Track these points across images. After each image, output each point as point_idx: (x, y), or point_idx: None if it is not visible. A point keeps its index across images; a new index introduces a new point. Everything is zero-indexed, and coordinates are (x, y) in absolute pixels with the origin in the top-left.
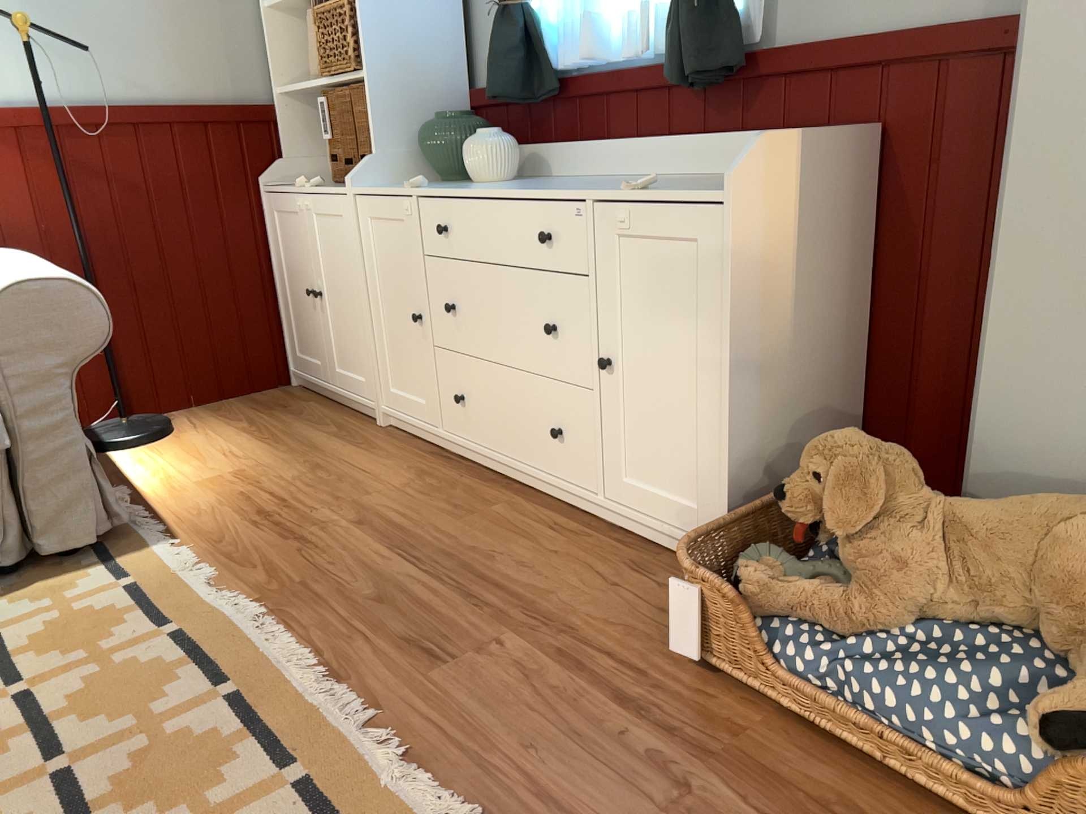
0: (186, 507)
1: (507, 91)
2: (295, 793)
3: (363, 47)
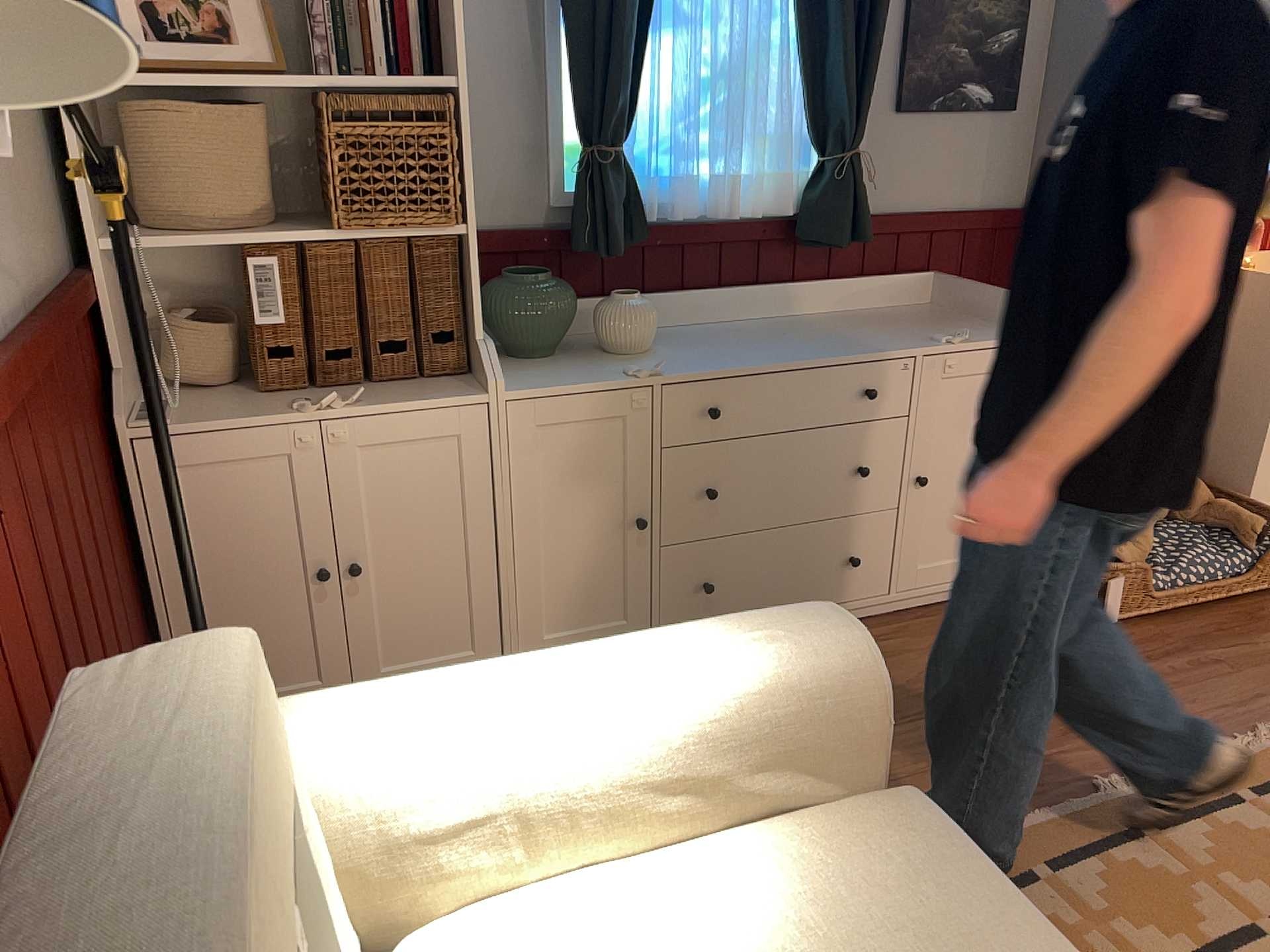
0: None
1: (627, 244)
2: (1264, 795)
3: (469, 191)
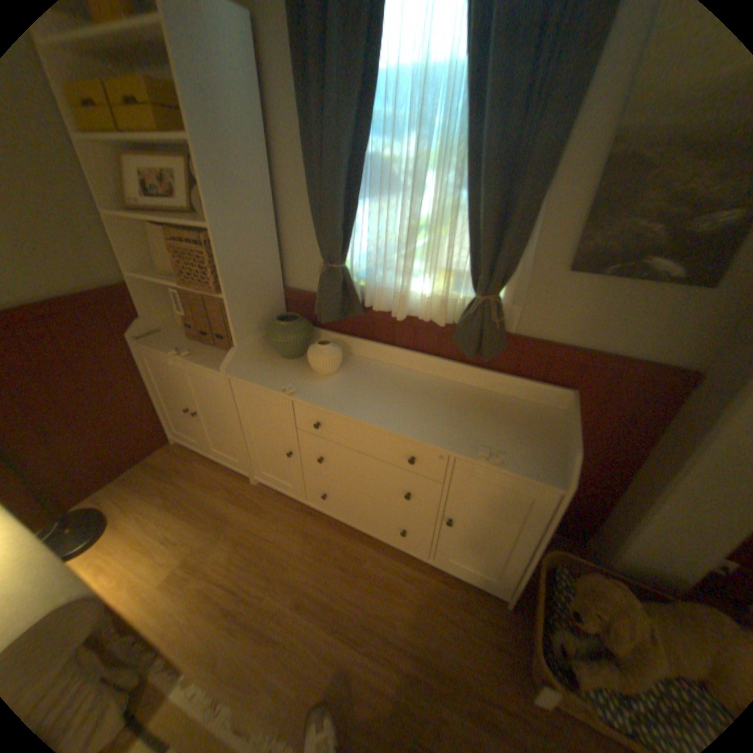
0: (166, 623)
1: (336, 318)
2: None
3: (223, 280)
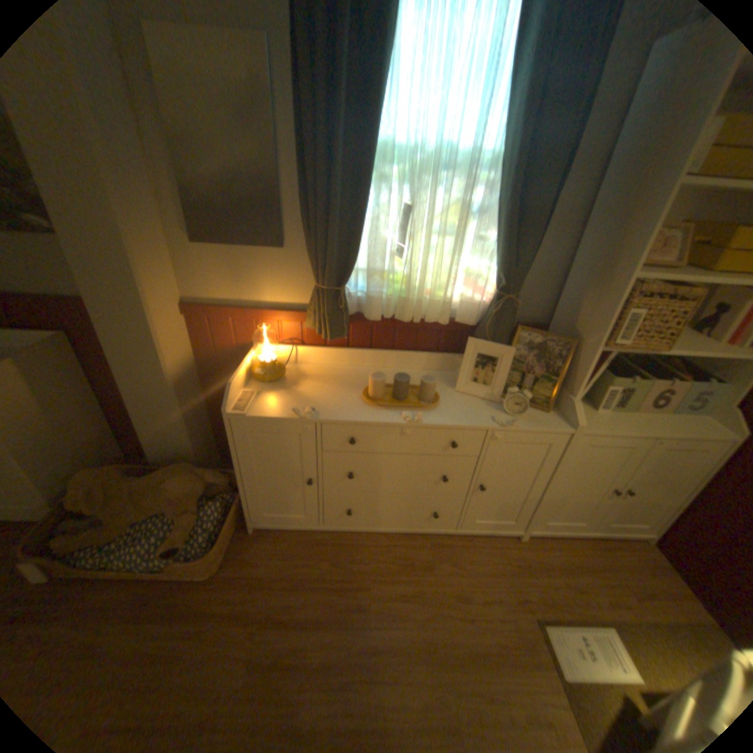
0: None
1: None
2: None
3: None
